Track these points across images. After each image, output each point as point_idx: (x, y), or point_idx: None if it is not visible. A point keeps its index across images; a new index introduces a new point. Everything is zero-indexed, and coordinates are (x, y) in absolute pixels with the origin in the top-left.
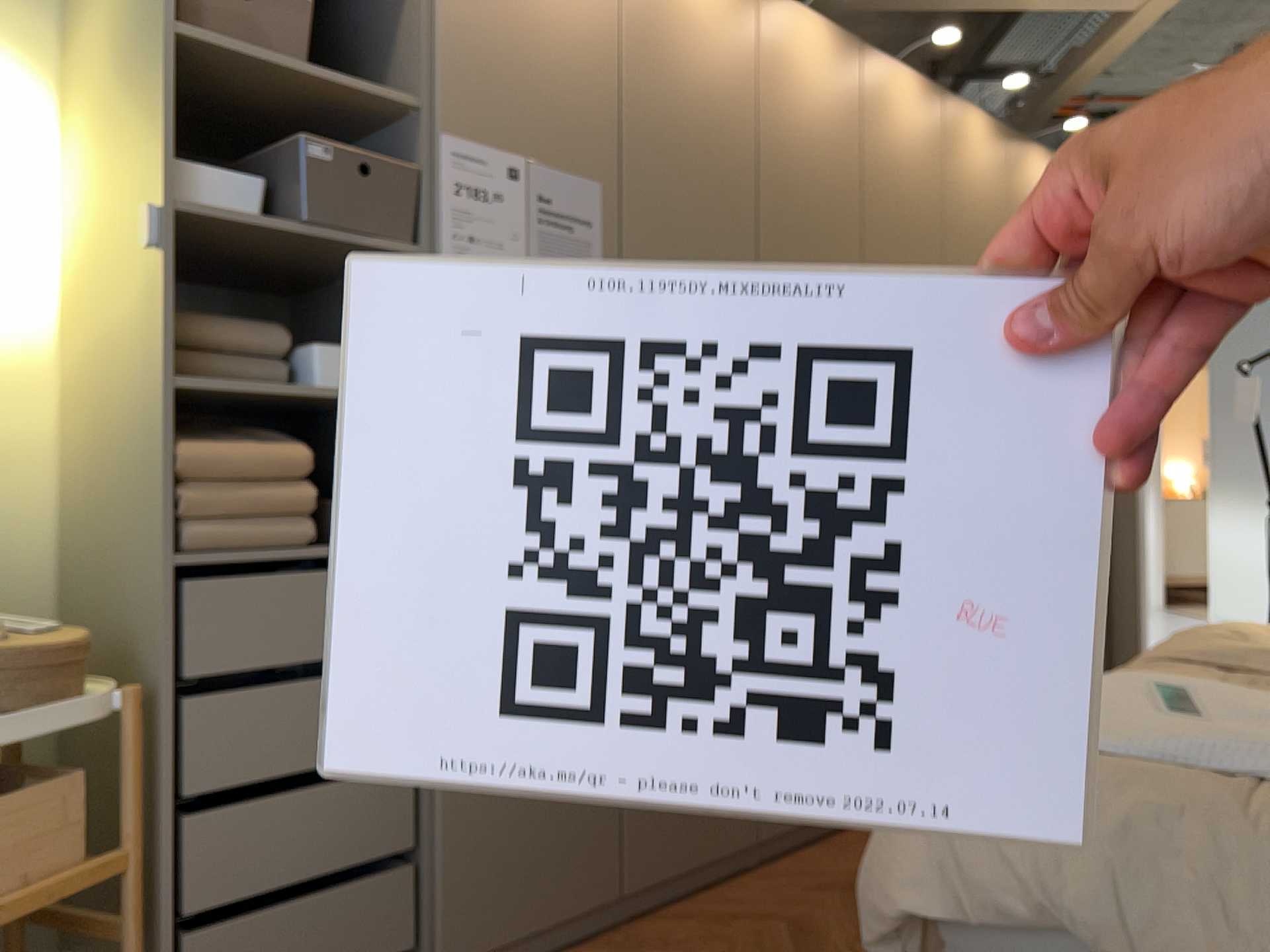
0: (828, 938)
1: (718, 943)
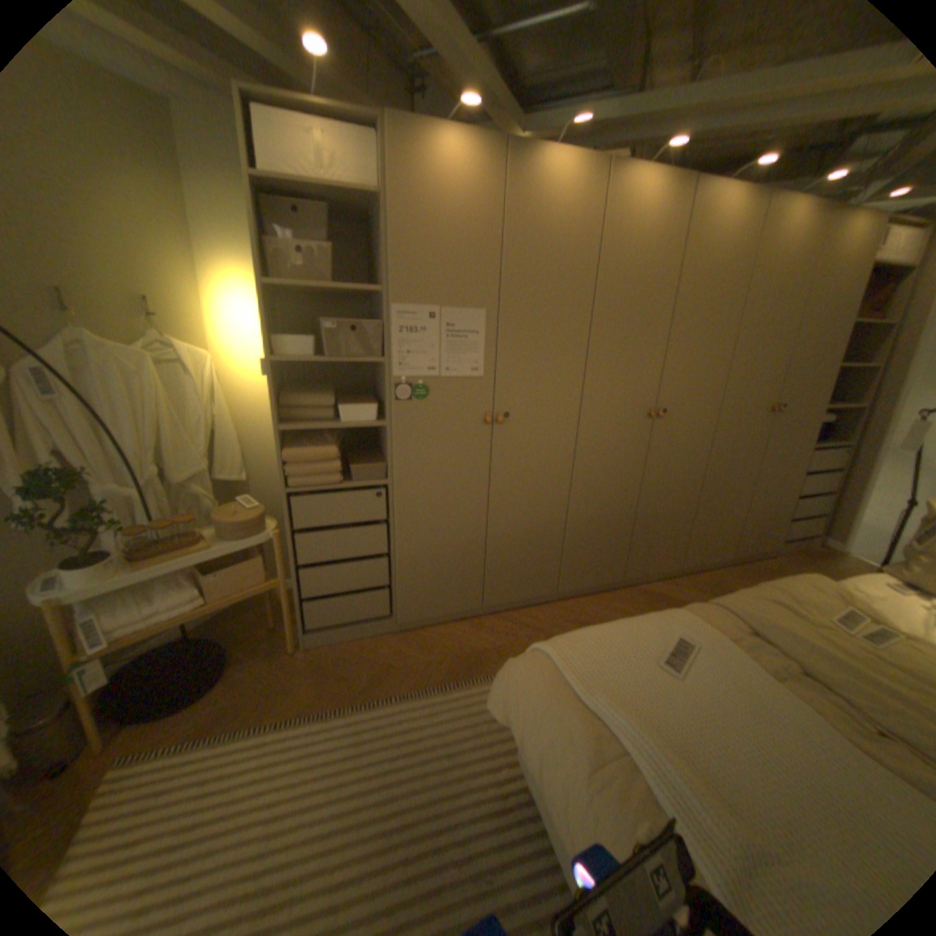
0: None
1: (512, 637)
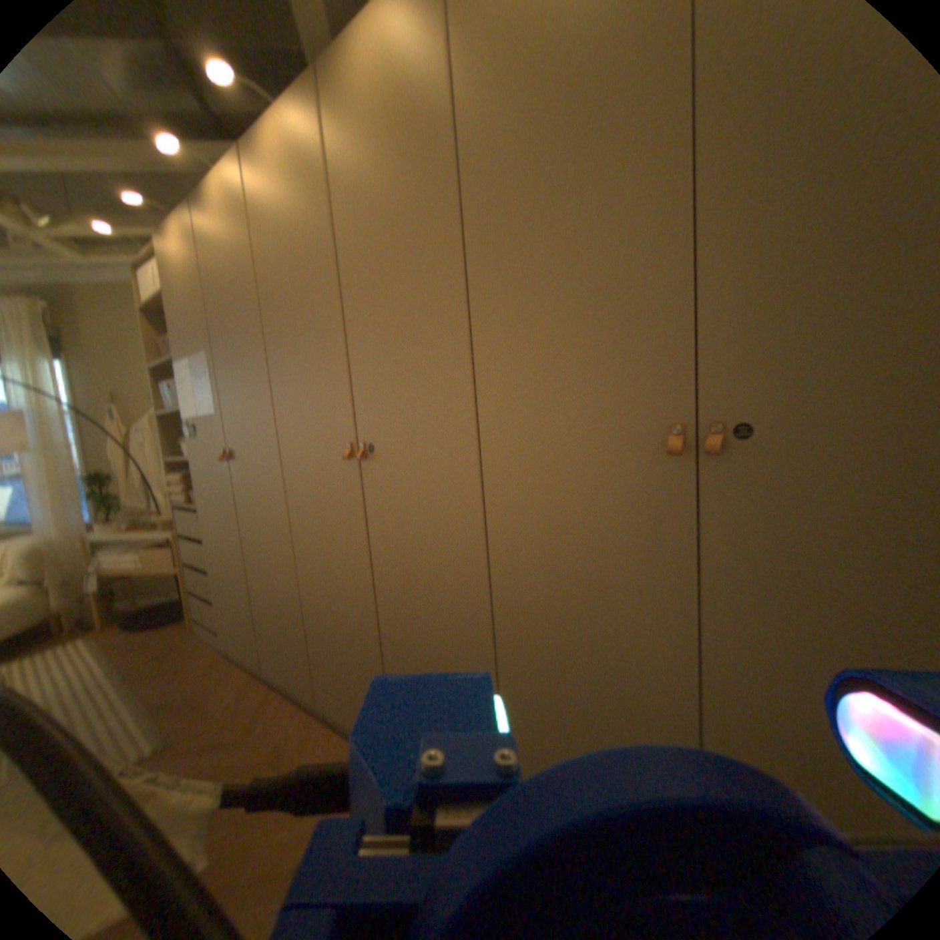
0: (212, 757)
1: (232, 714)
